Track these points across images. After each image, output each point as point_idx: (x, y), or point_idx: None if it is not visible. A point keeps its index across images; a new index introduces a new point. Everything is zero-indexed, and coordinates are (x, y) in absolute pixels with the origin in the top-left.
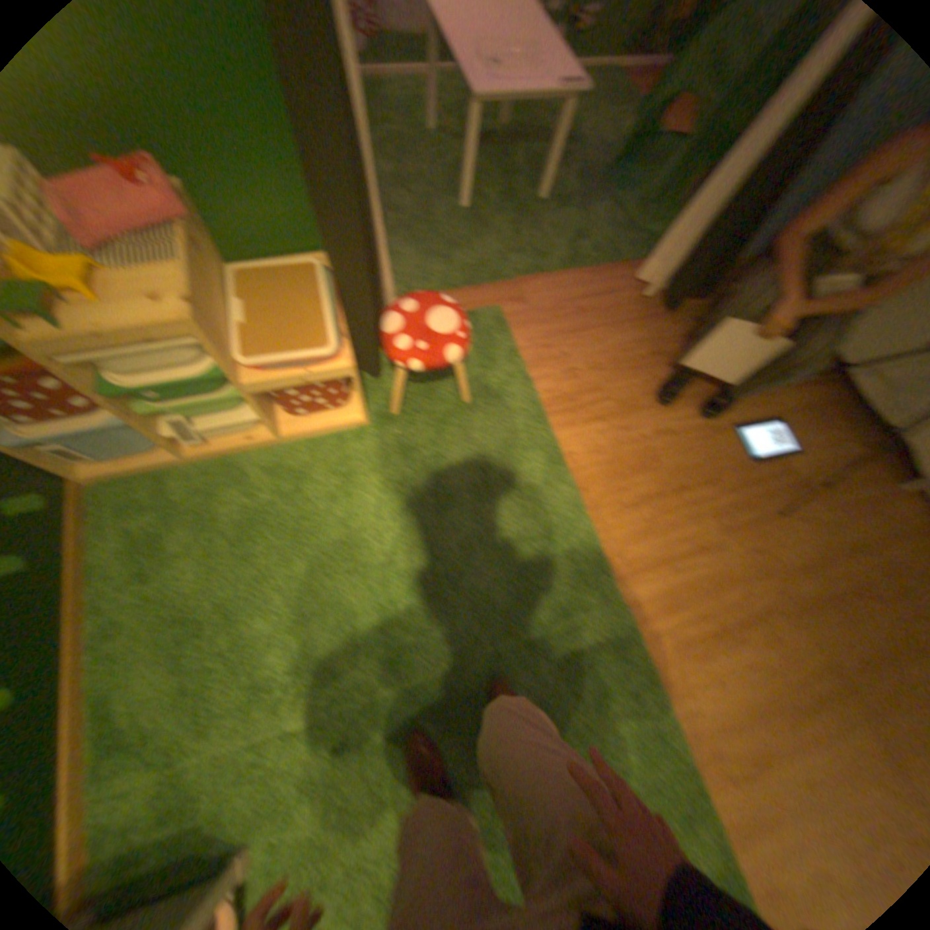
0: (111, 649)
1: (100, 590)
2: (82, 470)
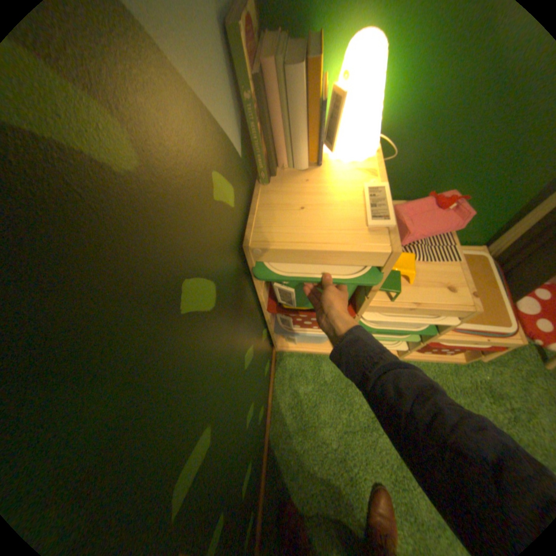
0: (281, 481)
1: (278, 430)
2: (279, 342)
